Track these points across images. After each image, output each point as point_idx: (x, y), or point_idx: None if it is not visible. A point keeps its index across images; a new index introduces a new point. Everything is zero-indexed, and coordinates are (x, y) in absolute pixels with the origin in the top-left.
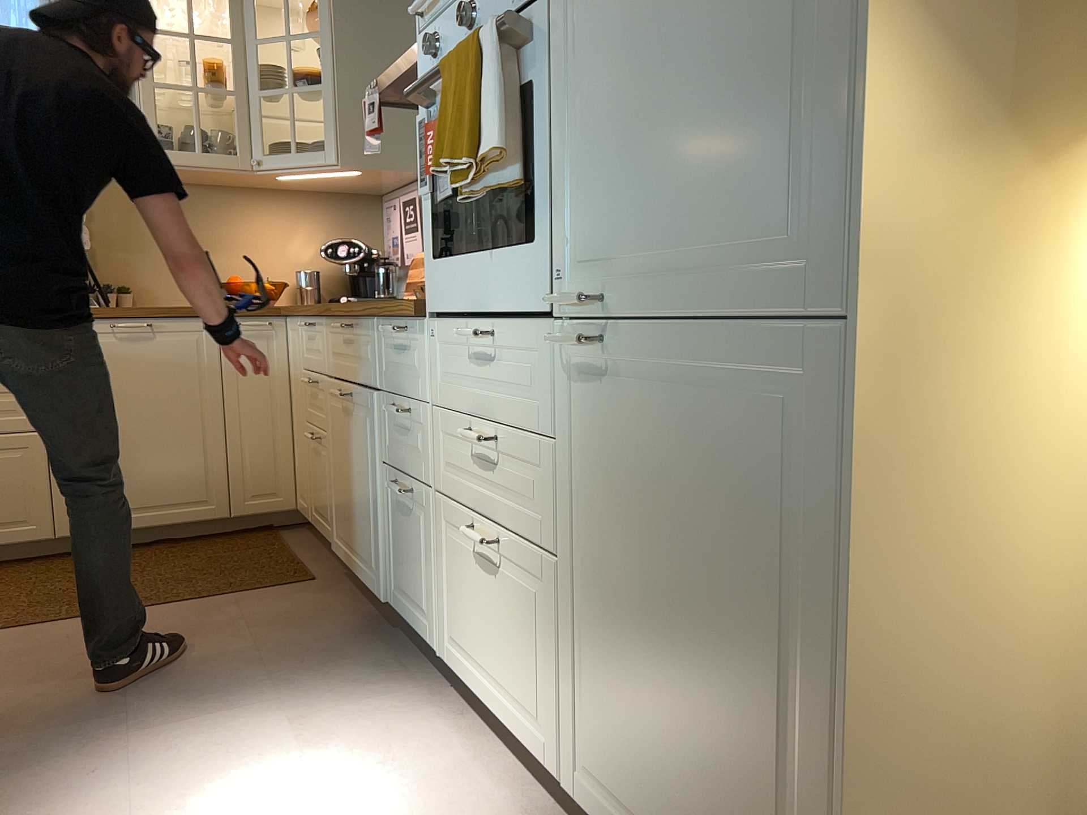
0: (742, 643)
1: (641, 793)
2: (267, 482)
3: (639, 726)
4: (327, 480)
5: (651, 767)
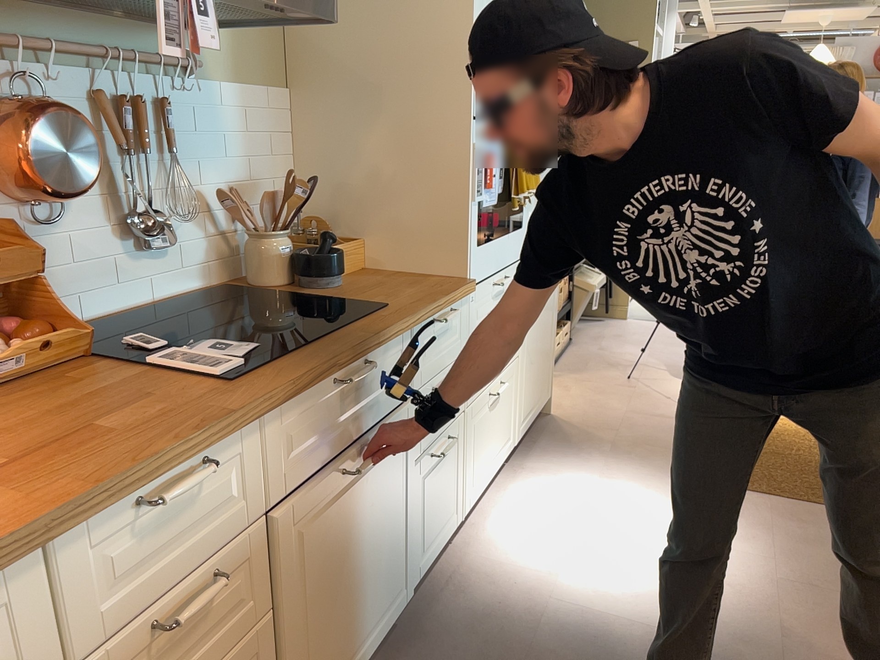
0: (548, 322)
1: (532, 399)
2: None
3: (533, 378)
4: None
5: (534, 386)
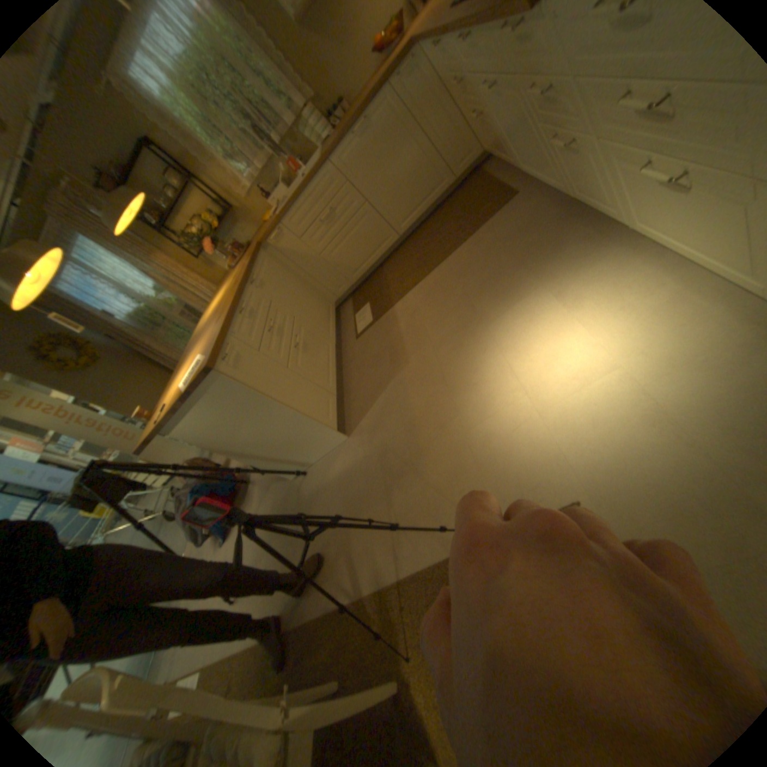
0: None
1: None
2: (464, 147)
3: None
4: (498, 133)
5: None
